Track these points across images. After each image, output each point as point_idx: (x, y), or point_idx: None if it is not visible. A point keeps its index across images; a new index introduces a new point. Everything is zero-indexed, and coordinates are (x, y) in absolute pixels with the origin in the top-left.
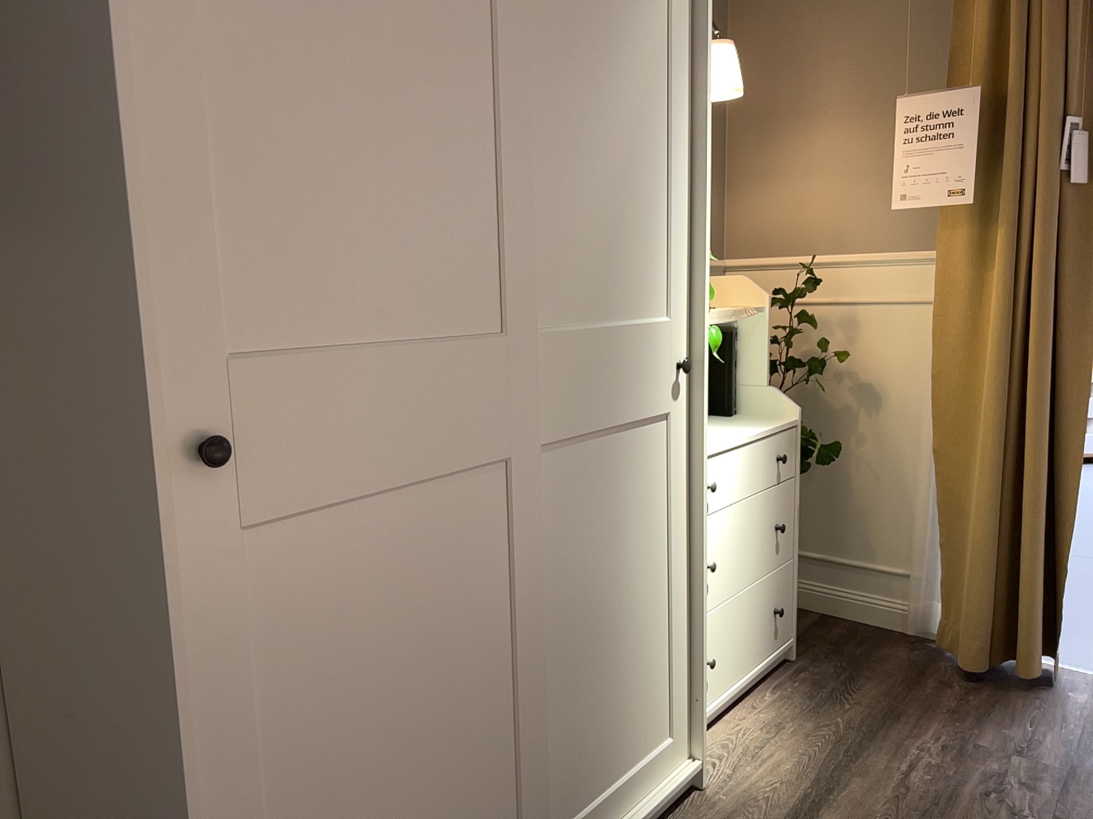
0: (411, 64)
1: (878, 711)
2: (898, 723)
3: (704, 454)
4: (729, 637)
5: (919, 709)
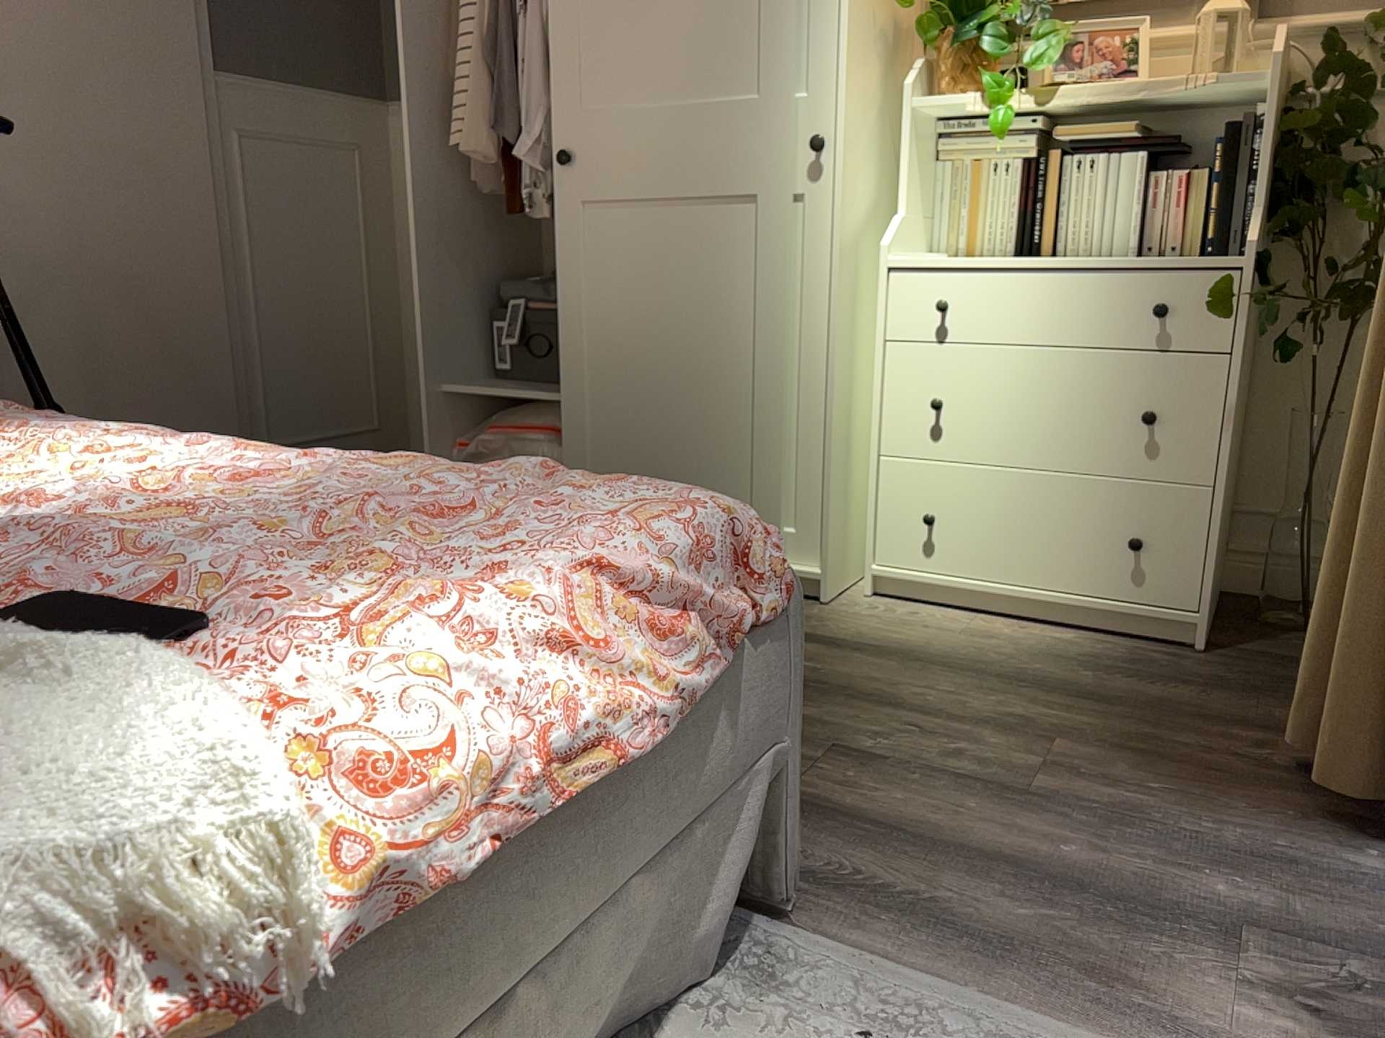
0: None
1: (1098, 693)
2: (1071, 701)
3: (837, 243)
4: (989, 514)
5: (1136, 720)
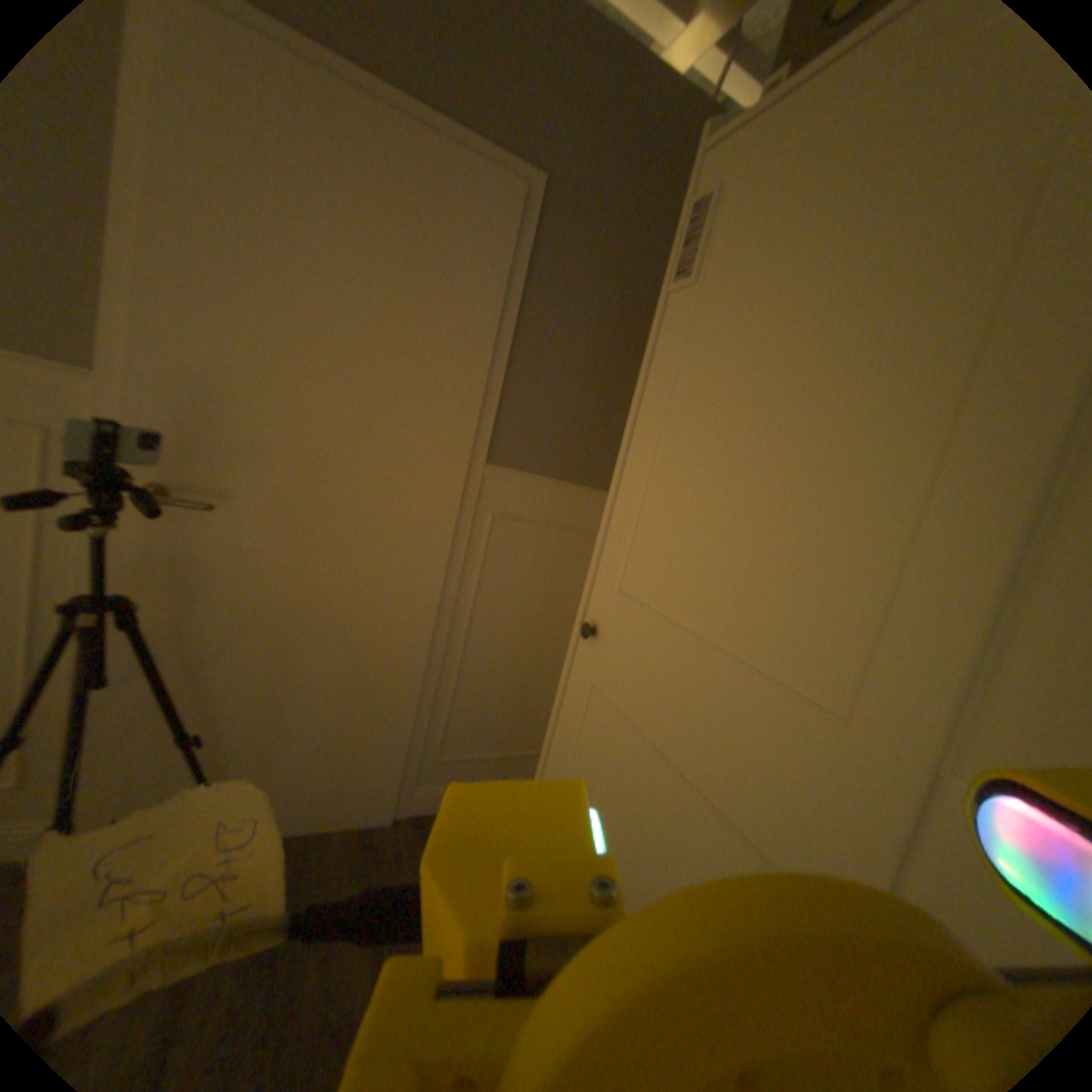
0: (808, 396)
1: None
2: None
3: None
4: None
5: None
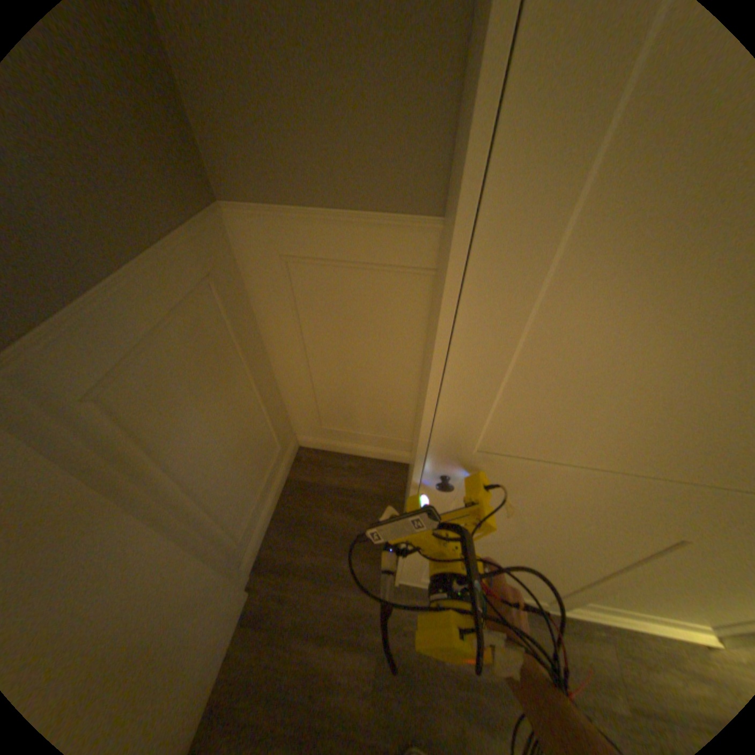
0: None
1: None
2: None
3: None
4: None
5: None
